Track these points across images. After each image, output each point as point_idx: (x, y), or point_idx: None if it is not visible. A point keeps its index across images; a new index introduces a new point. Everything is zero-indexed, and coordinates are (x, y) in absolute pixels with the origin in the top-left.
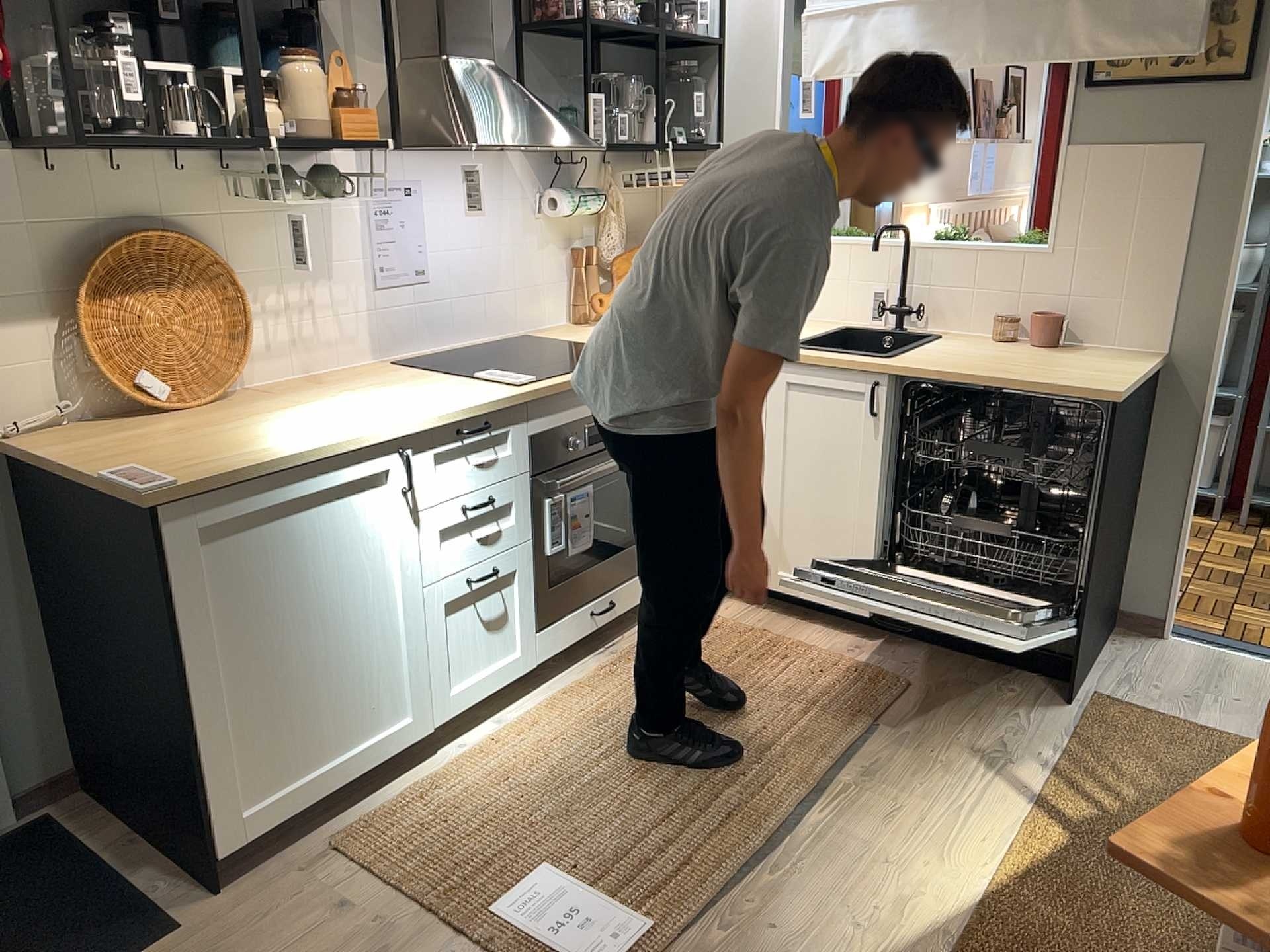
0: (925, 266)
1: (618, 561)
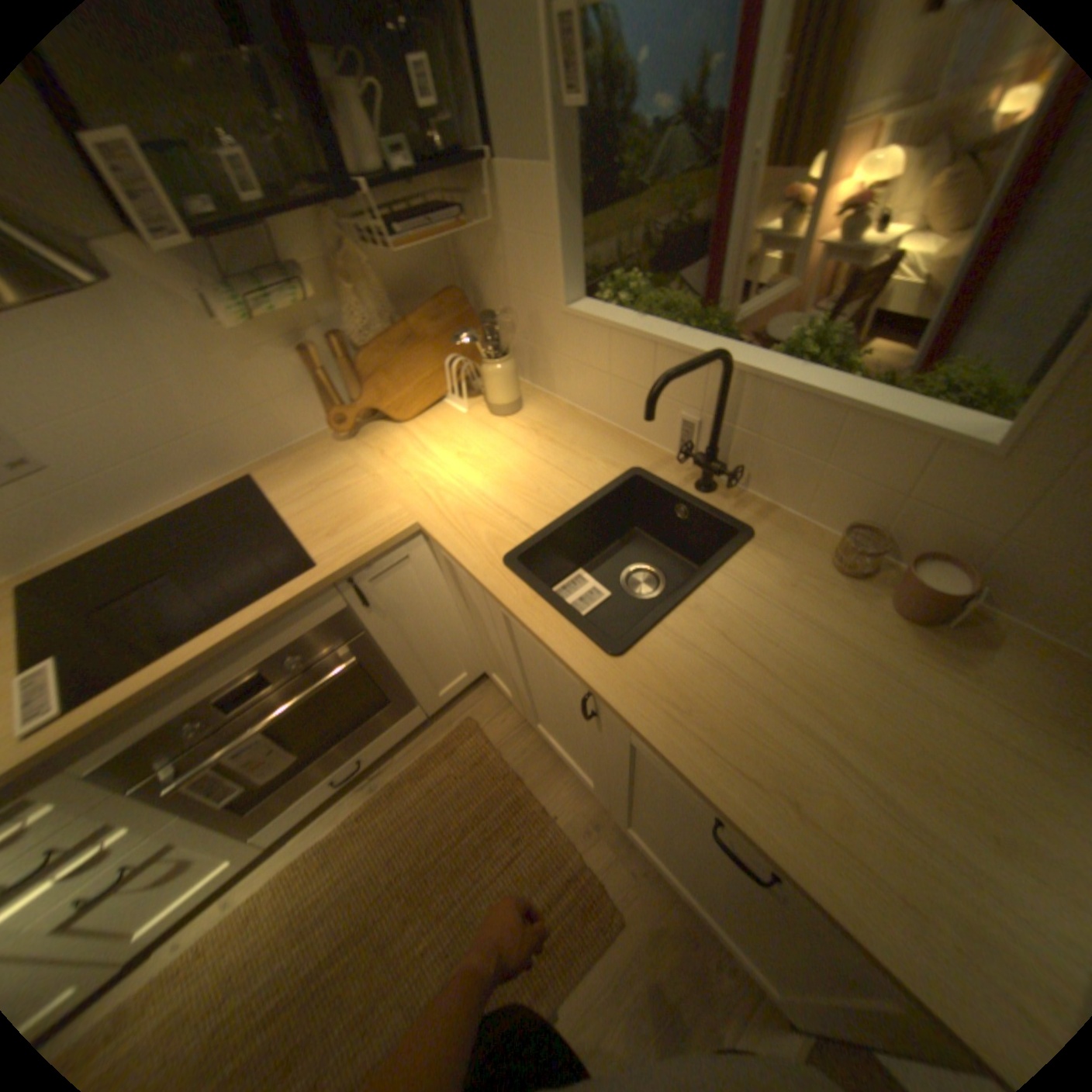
0: (754, 406)
1: (350, 736)
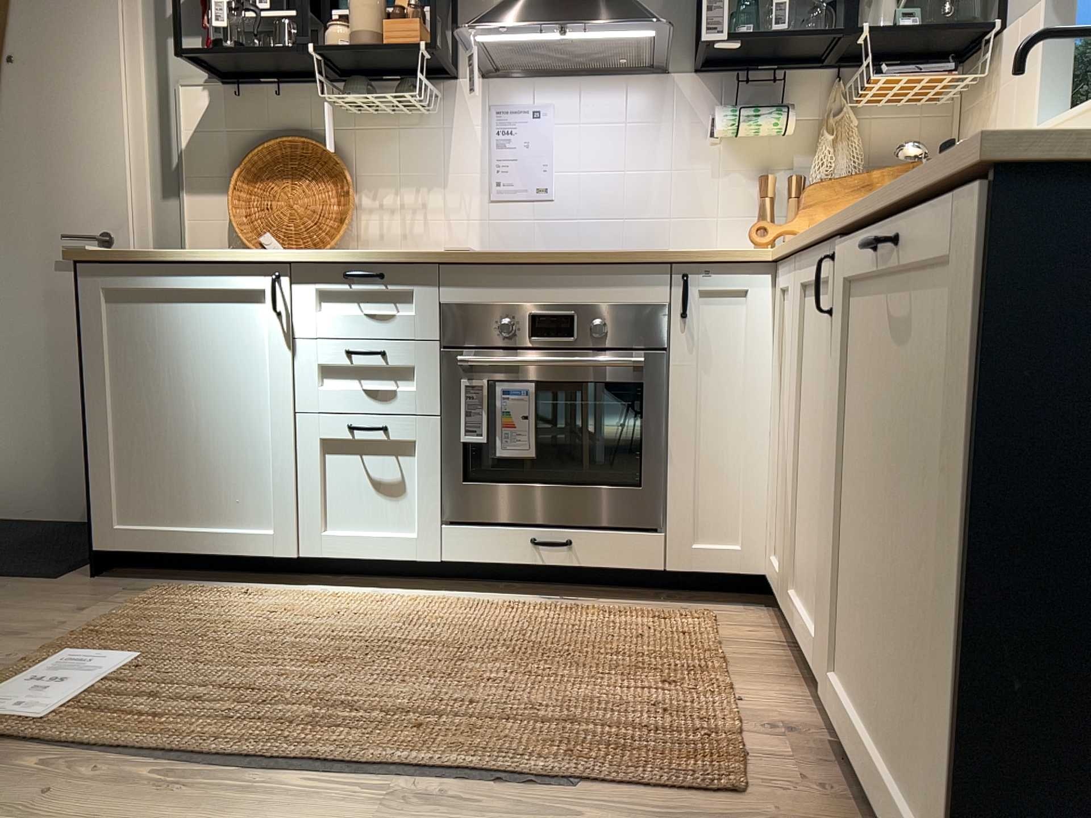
0: None
1: (587, 495)
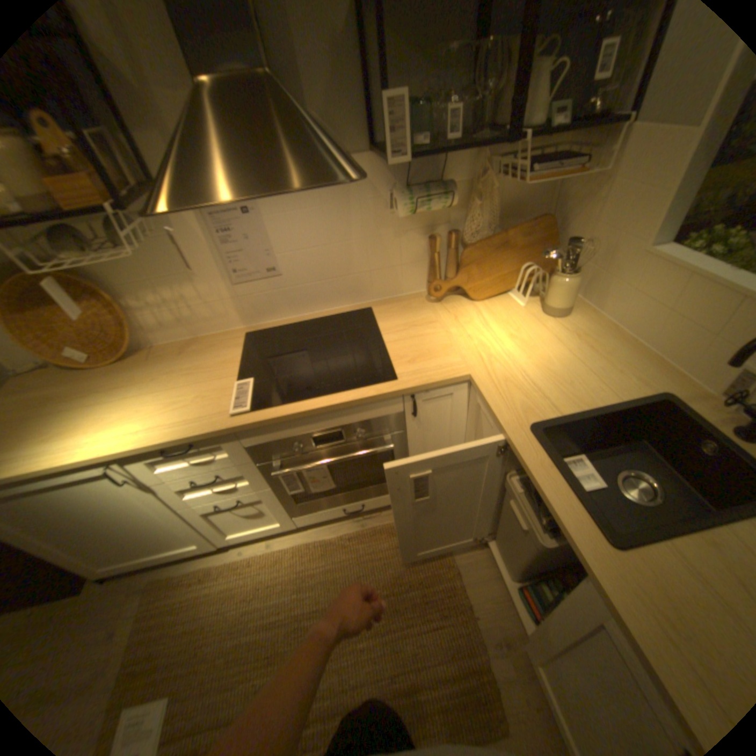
0: None
1: (366, 489)
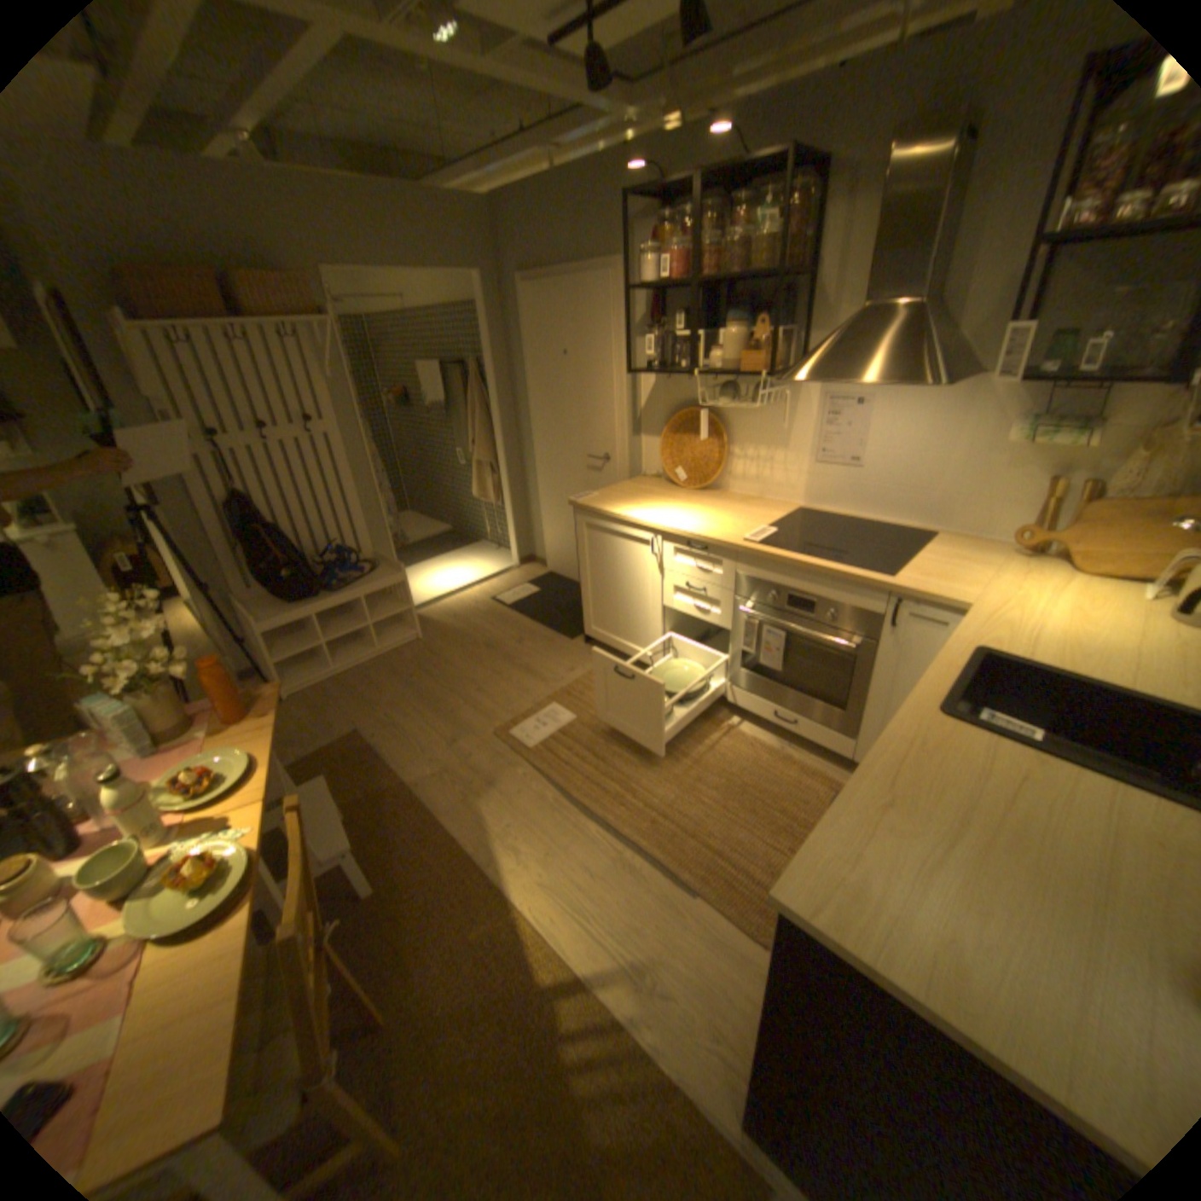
0: None
1: (808, 701)
